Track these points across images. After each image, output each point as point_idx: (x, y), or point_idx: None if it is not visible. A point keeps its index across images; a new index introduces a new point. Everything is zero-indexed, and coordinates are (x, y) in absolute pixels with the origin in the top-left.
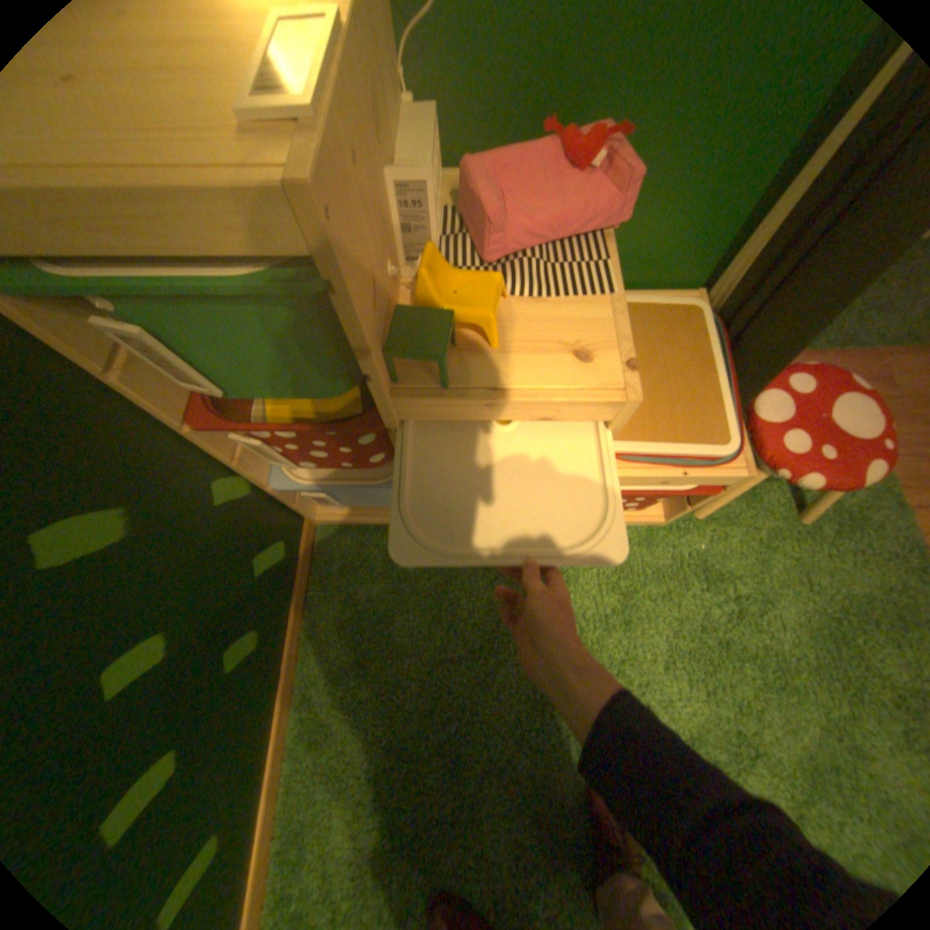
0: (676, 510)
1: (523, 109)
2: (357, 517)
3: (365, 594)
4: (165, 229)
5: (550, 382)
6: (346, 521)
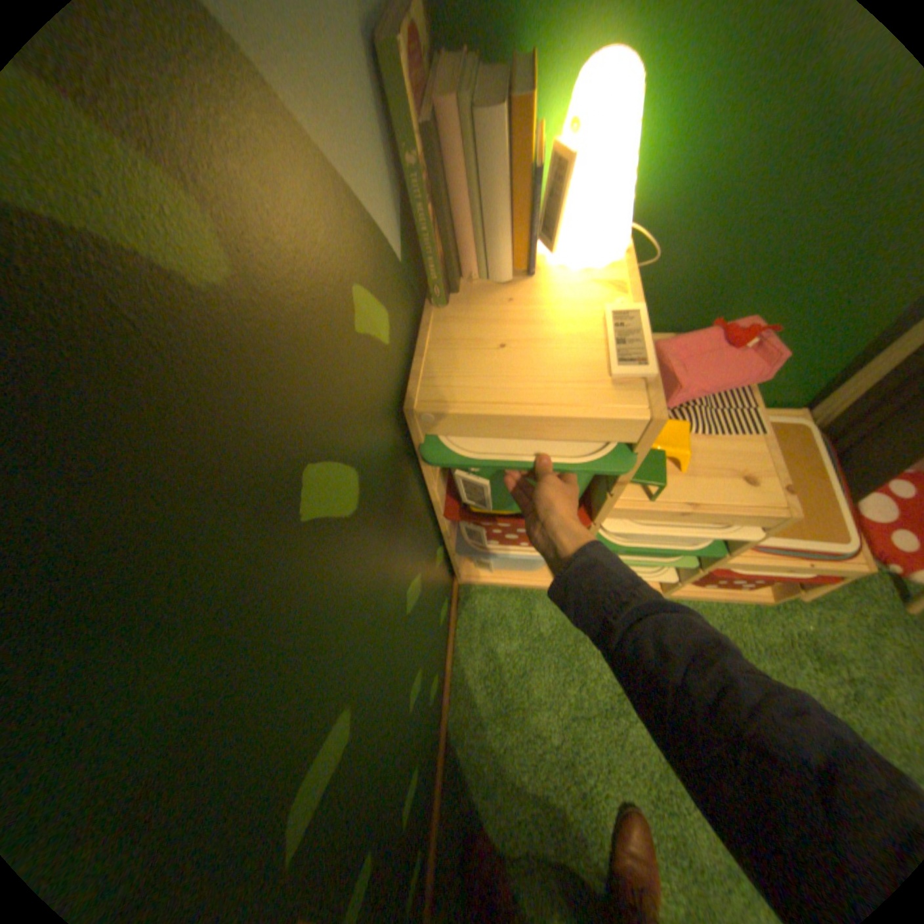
0: (782, 592)
1: (685, 301)
2: (497, 581)
3: (504, 649)
4: (560, 429)
5: (729, 500)
6: (486, 583)
